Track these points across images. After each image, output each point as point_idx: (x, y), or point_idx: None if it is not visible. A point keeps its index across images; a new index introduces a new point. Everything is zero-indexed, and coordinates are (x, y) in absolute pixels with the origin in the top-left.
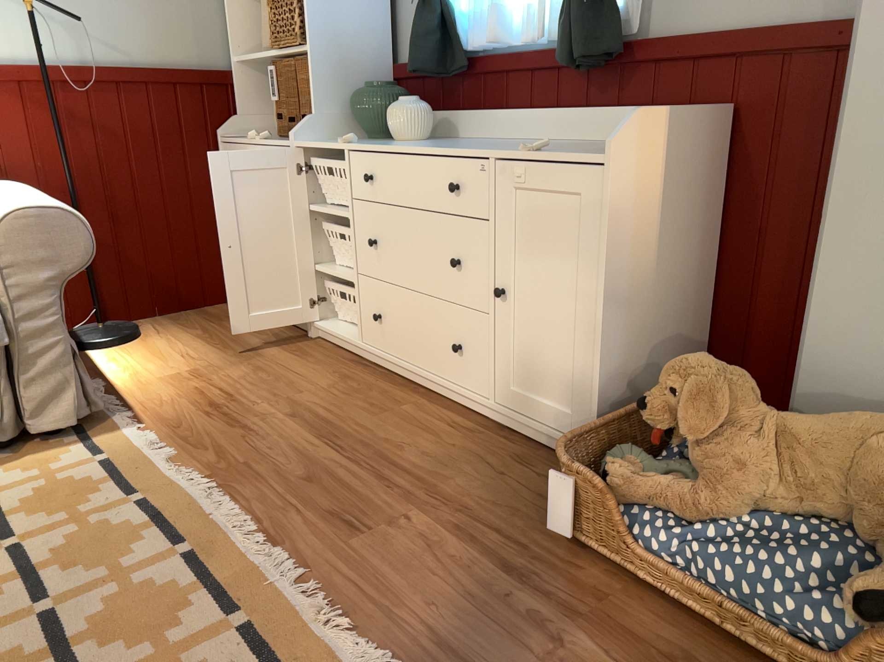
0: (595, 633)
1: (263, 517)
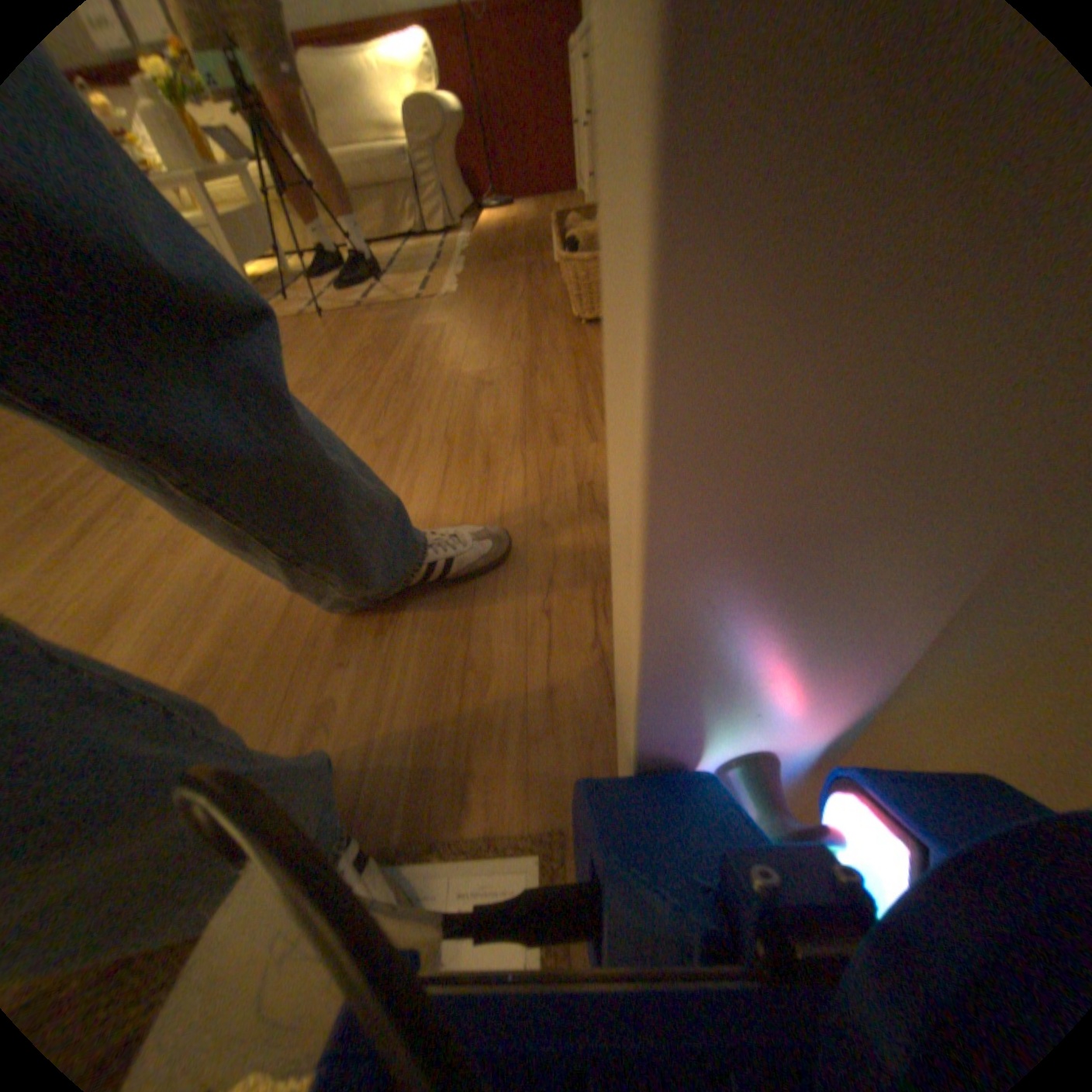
0: (526, 291)
1: (470, 259)
